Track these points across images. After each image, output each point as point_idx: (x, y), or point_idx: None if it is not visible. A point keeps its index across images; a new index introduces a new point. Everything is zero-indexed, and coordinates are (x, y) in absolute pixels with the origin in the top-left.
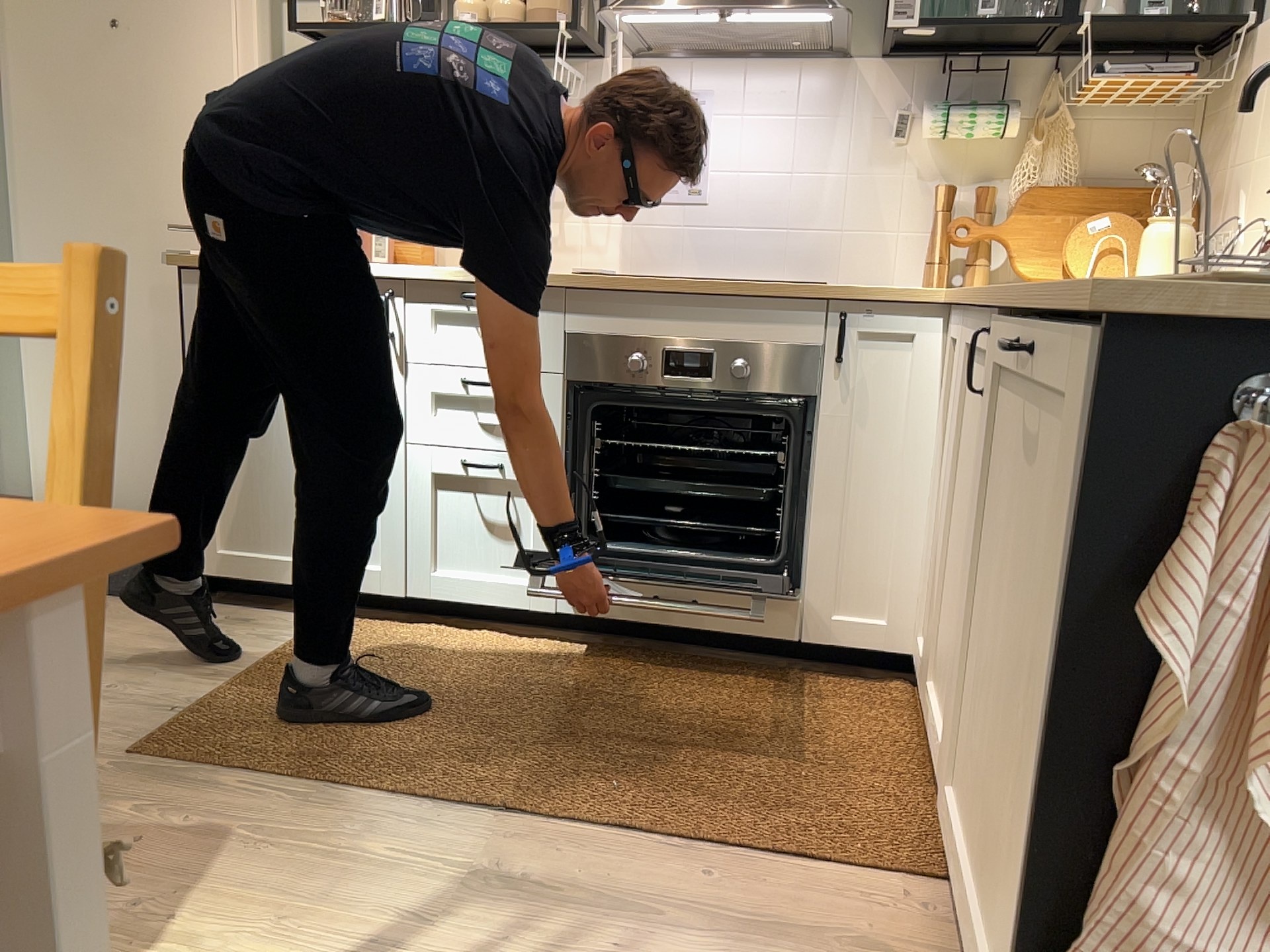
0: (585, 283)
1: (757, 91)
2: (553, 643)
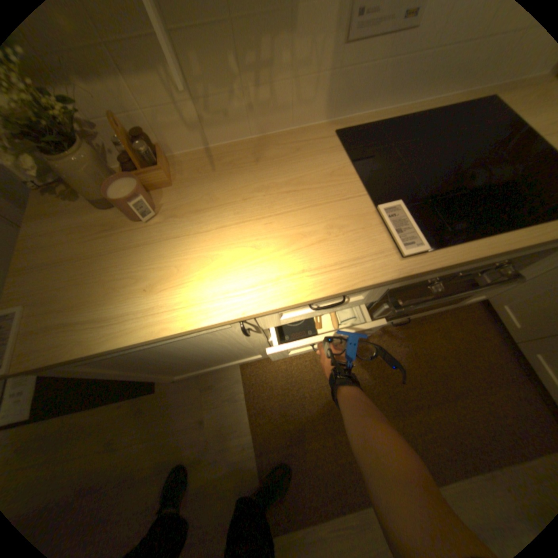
0: (425, 272)
1: None
2: None
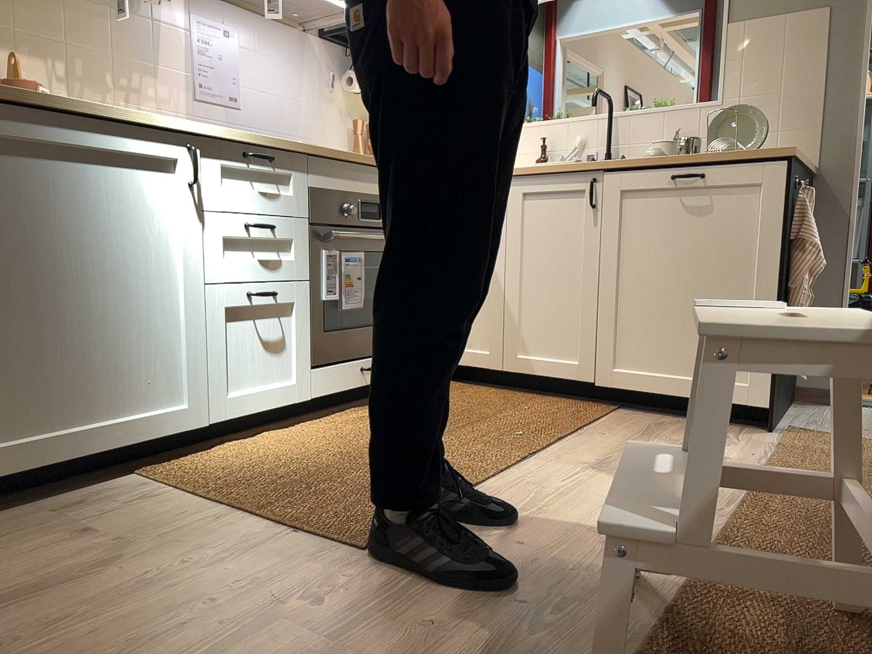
0: (322, 152)
1: (265, 40)
2: (299, 424)
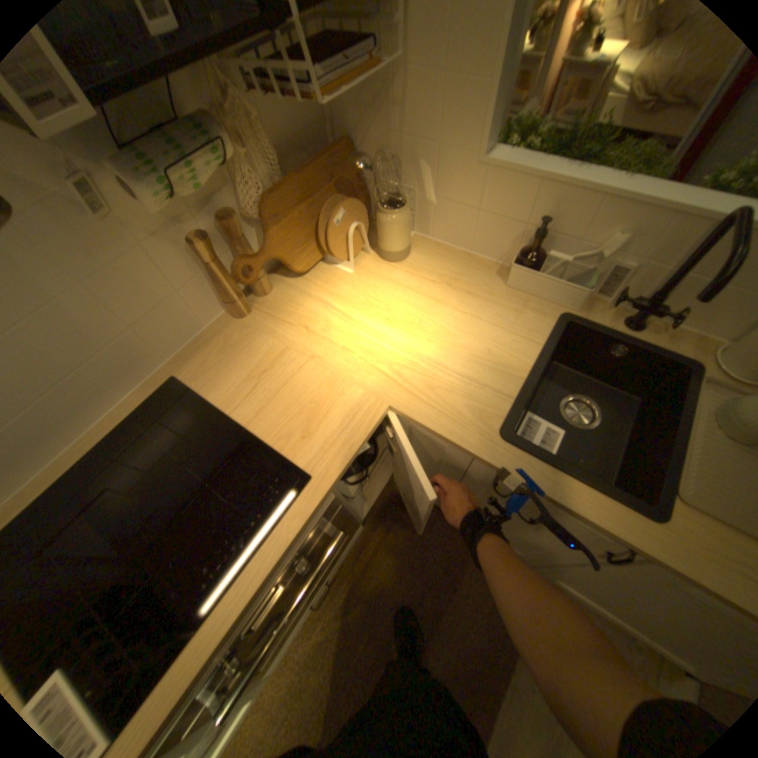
0: None
1: None
2: None
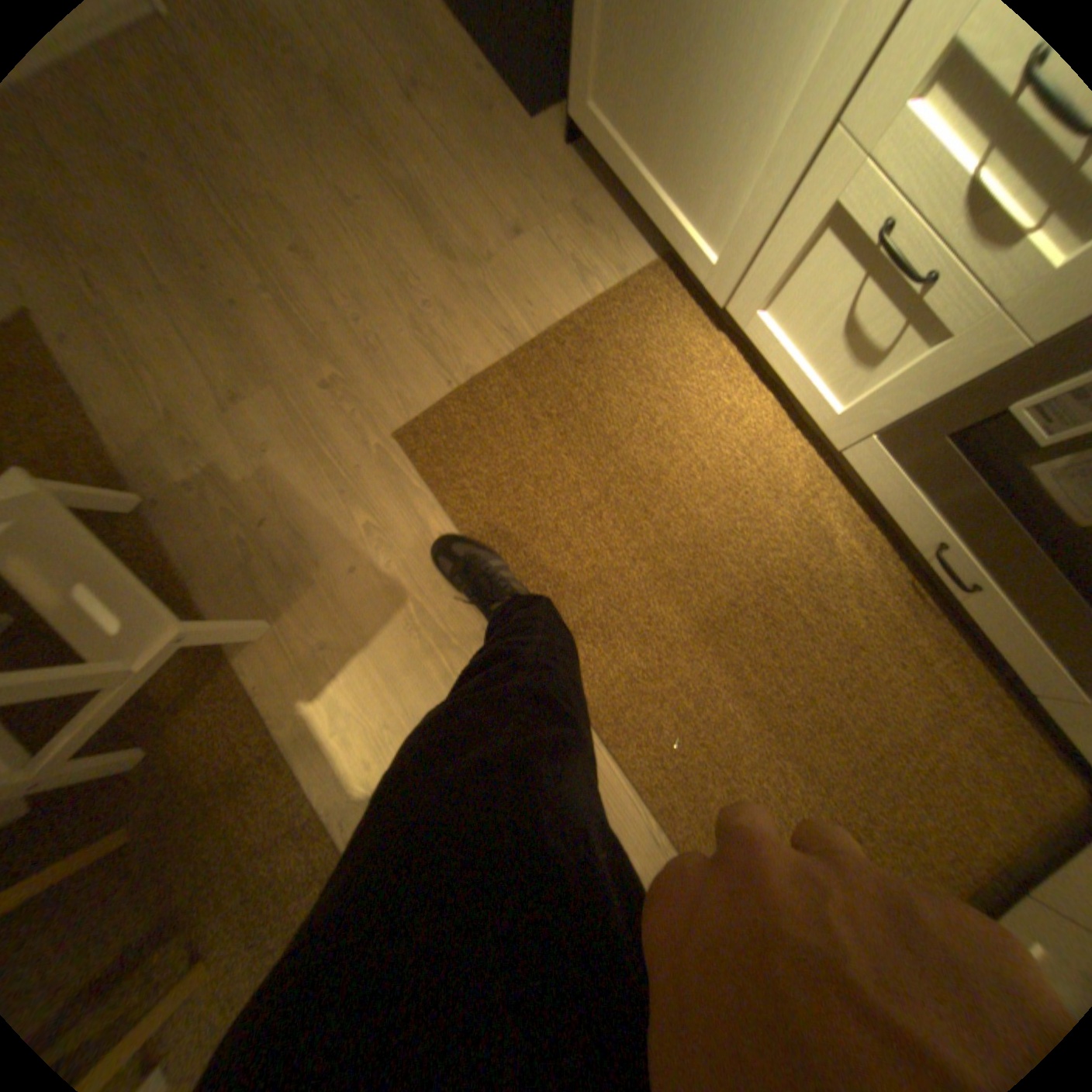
0: None
1: None
2: (820, 444)
